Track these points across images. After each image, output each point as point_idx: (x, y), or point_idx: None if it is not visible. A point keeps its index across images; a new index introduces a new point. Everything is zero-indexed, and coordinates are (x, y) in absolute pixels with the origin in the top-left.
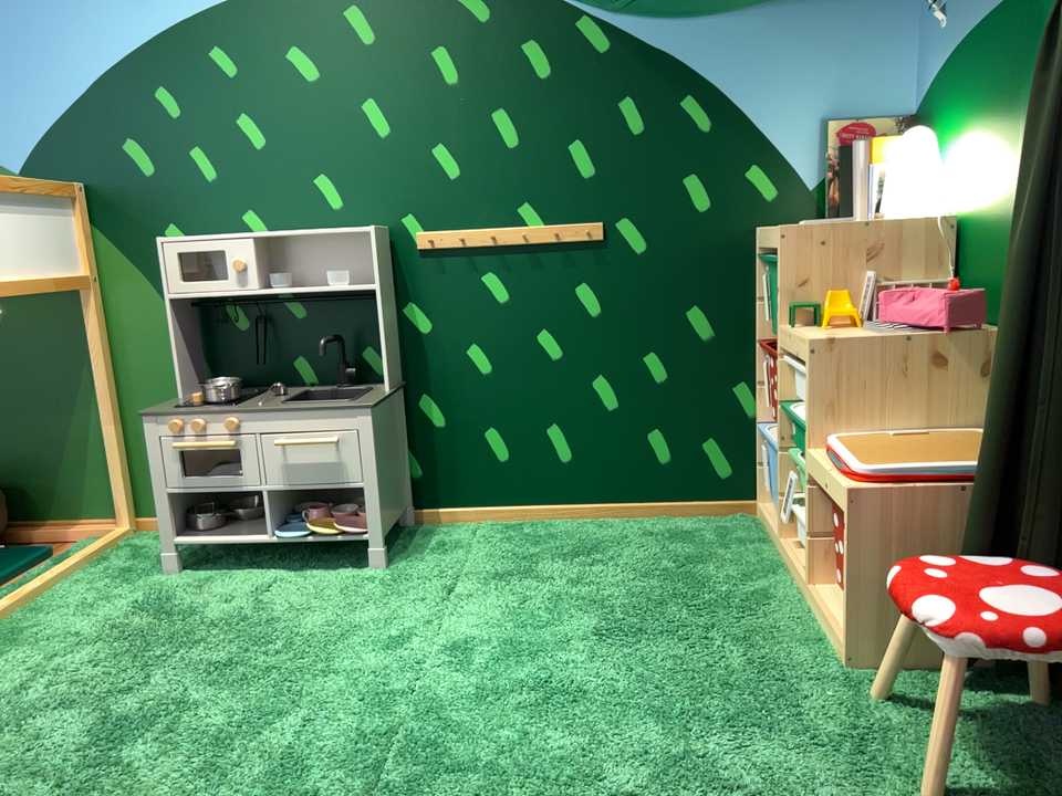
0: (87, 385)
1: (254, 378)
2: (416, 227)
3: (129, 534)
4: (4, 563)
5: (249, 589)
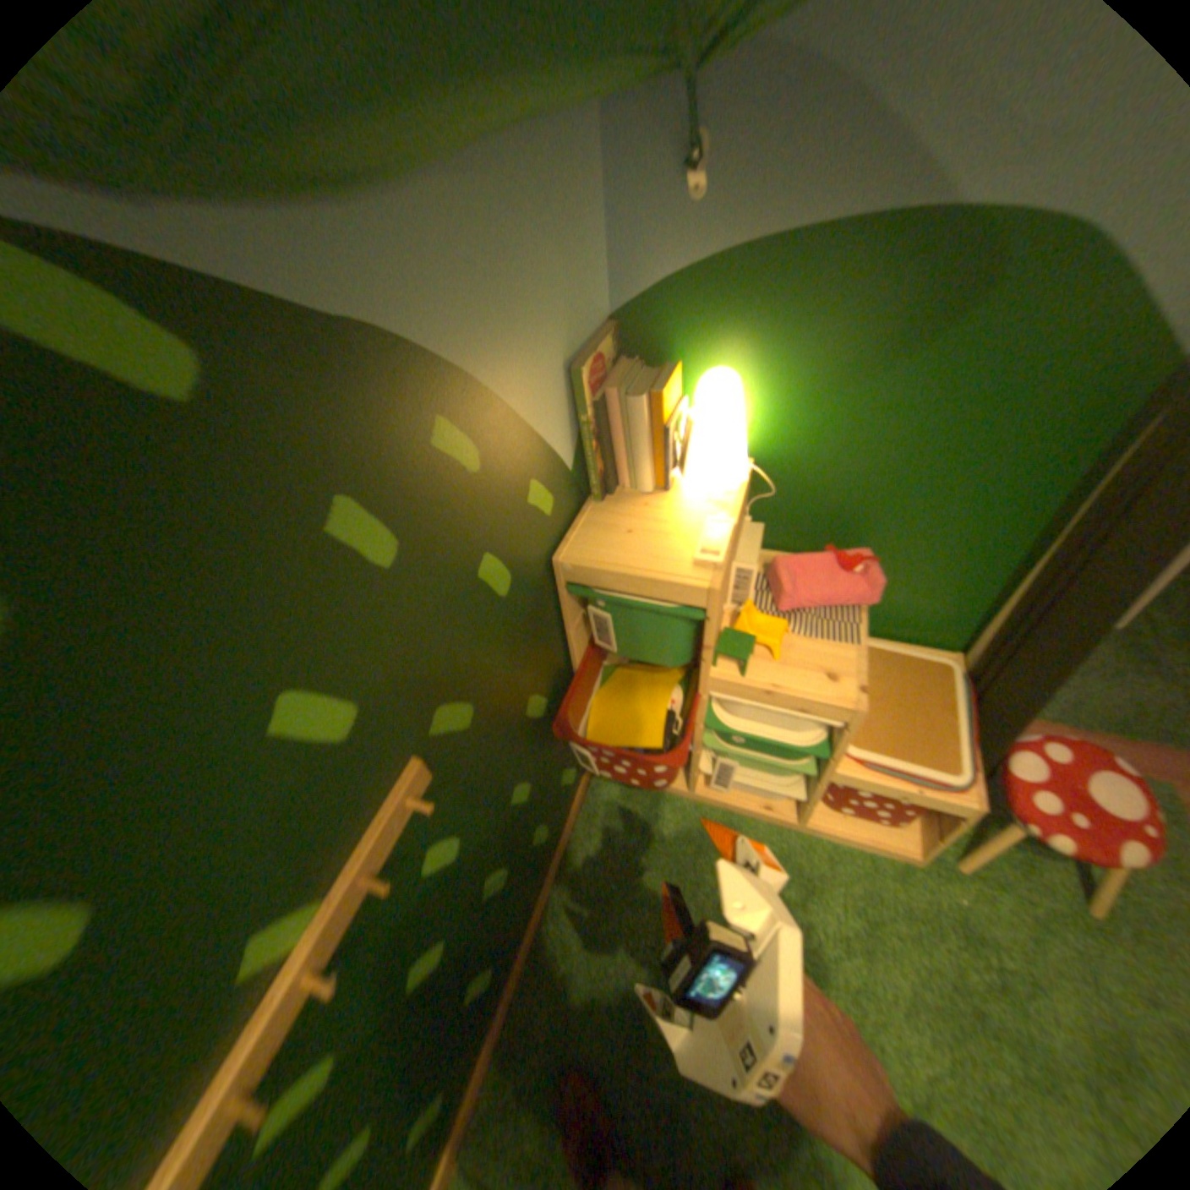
0: None
1: None
2: None
3: None
4: None
5: None
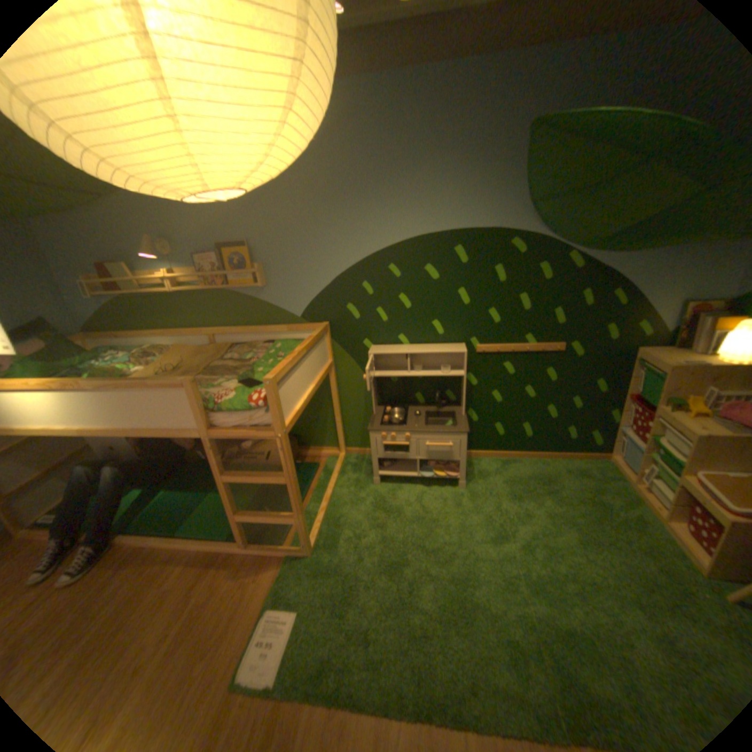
0: (327, 401)
1: (397, 401)
2: (476, 344)
3: (345, 457)
4: (306, 474)
5: (413, 498)
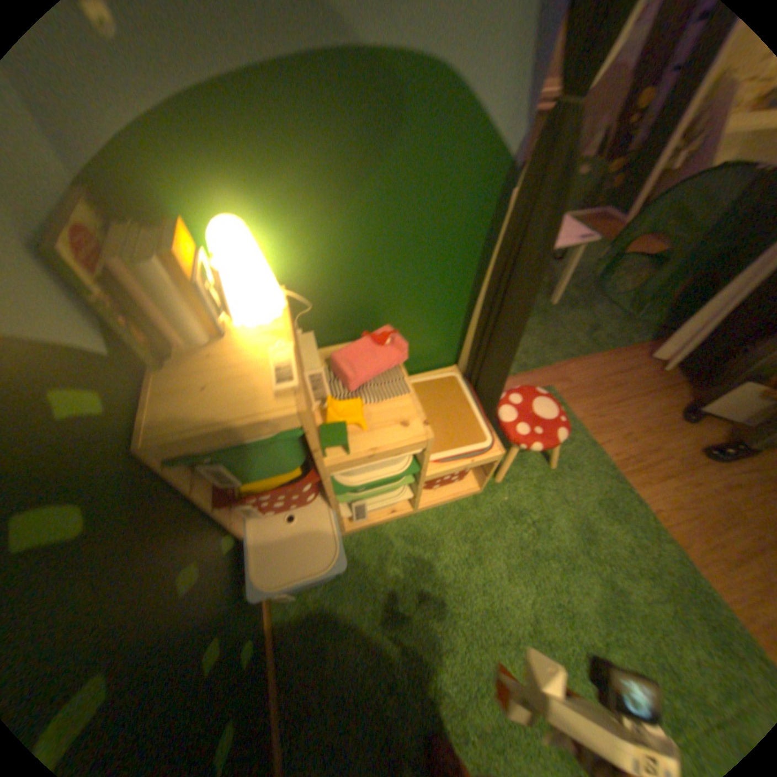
0: None
1: None
2: None
3: None
4: None
5: None
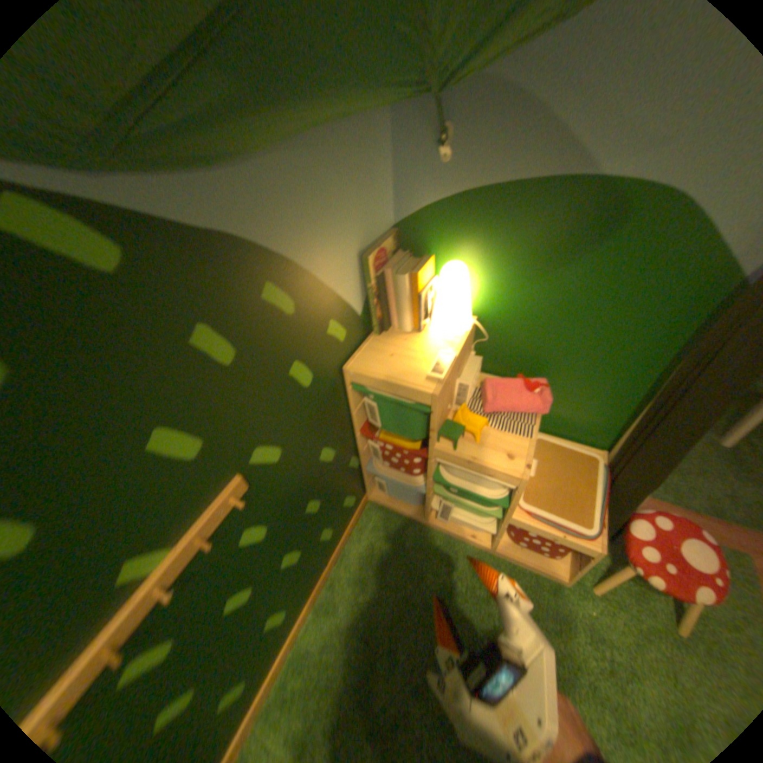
0: None
1: None
2: None
3: None
4: None
5: None
